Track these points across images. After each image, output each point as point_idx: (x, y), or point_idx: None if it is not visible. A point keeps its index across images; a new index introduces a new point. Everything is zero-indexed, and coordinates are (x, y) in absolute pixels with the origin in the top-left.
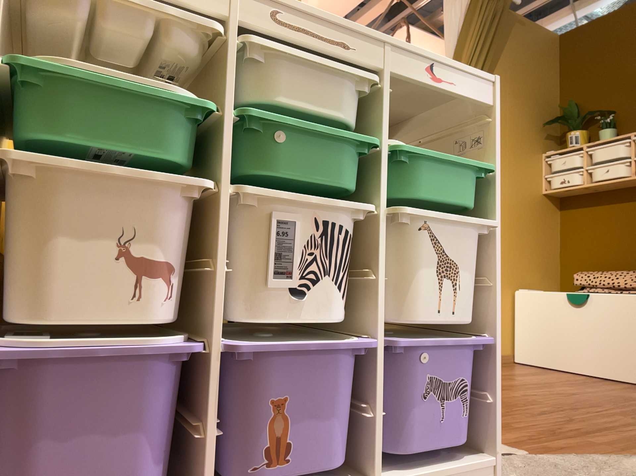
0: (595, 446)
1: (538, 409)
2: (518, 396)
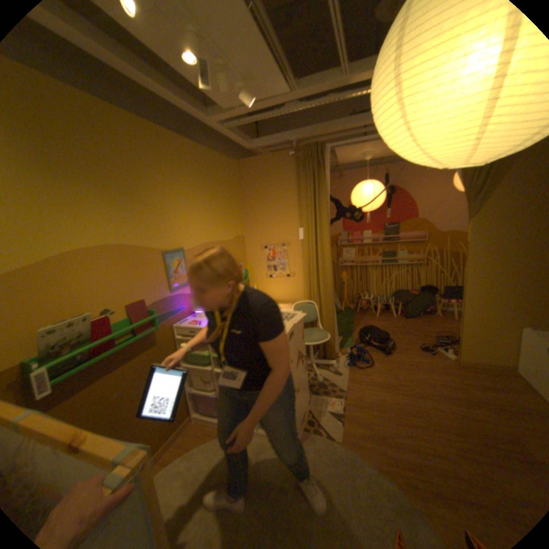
0: (378, 459)
1: (410, 425)
2: (424, 411)
